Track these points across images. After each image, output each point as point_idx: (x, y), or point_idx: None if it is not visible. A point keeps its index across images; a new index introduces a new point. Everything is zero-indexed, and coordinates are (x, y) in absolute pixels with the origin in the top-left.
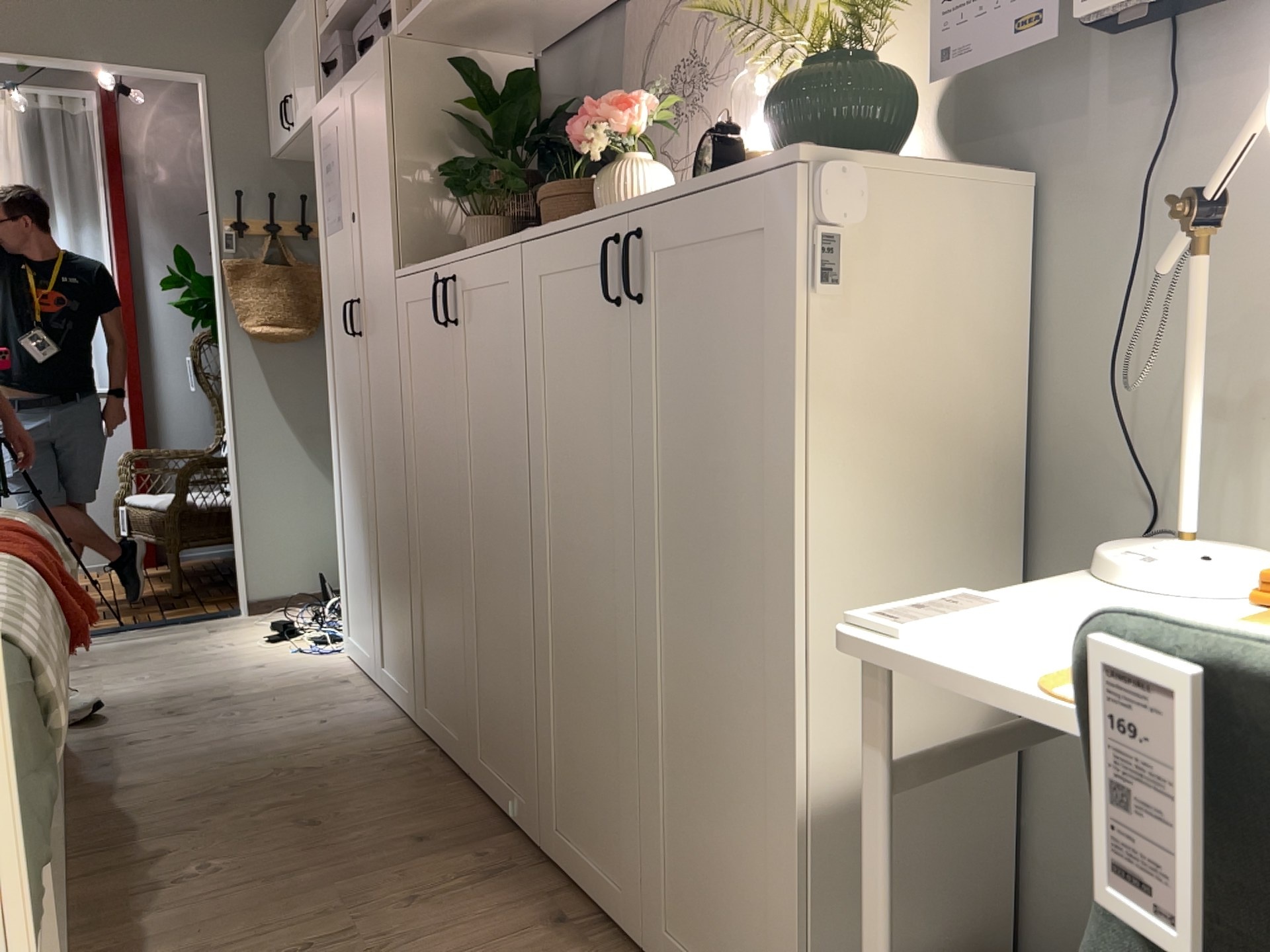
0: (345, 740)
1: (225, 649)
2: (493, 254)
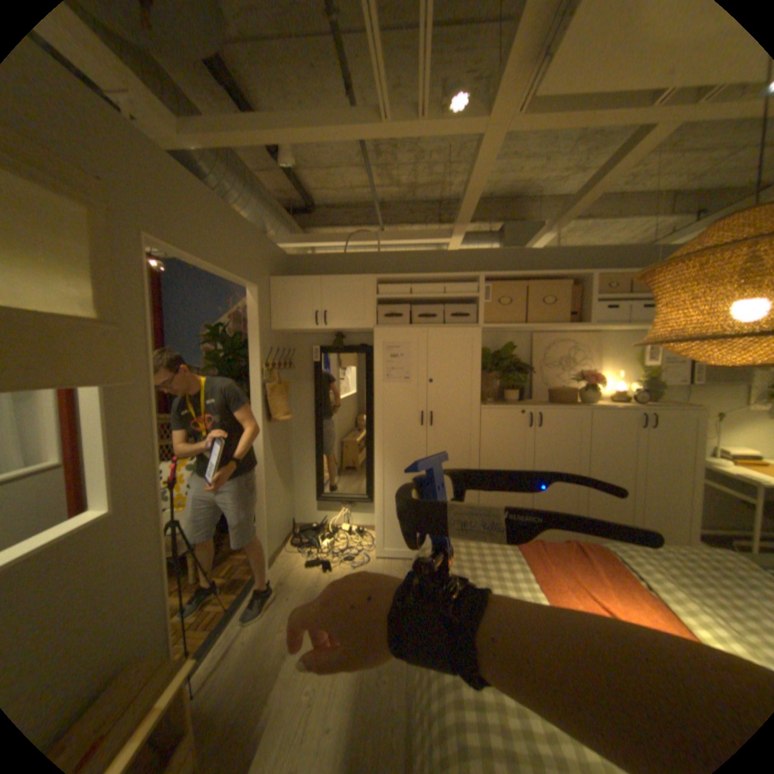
0: None
1: (321, 586)
2: (573, 411)
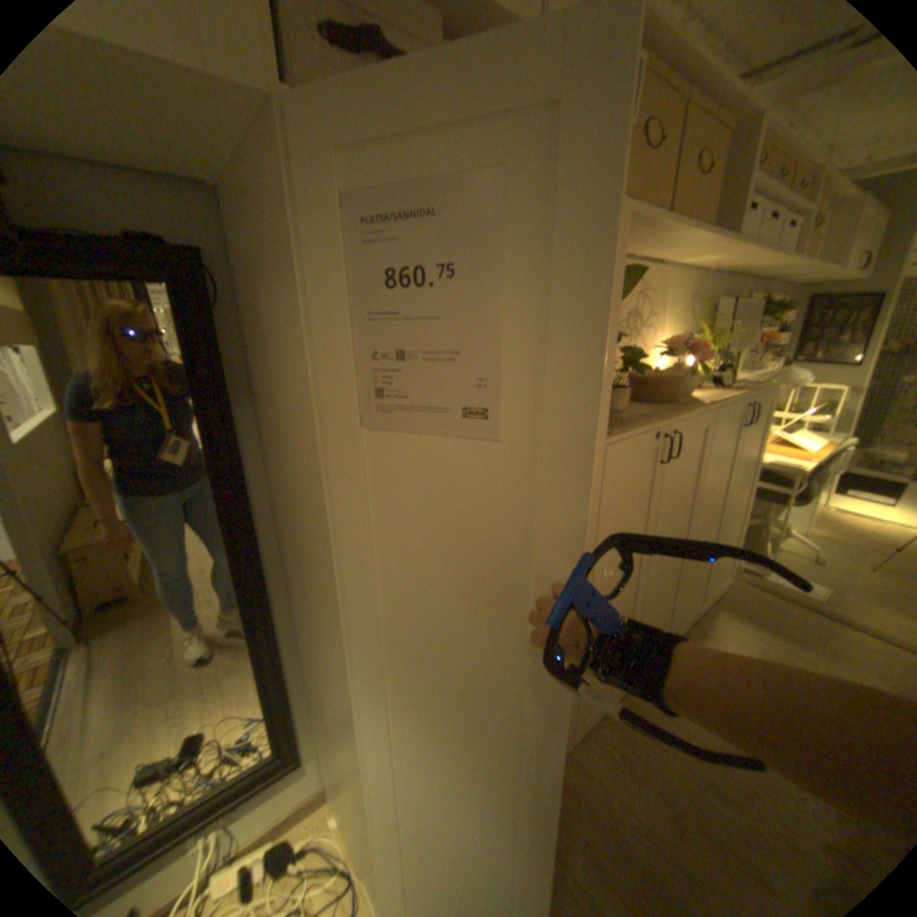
0: (605, 801)
1: None
2: (705, 415)
